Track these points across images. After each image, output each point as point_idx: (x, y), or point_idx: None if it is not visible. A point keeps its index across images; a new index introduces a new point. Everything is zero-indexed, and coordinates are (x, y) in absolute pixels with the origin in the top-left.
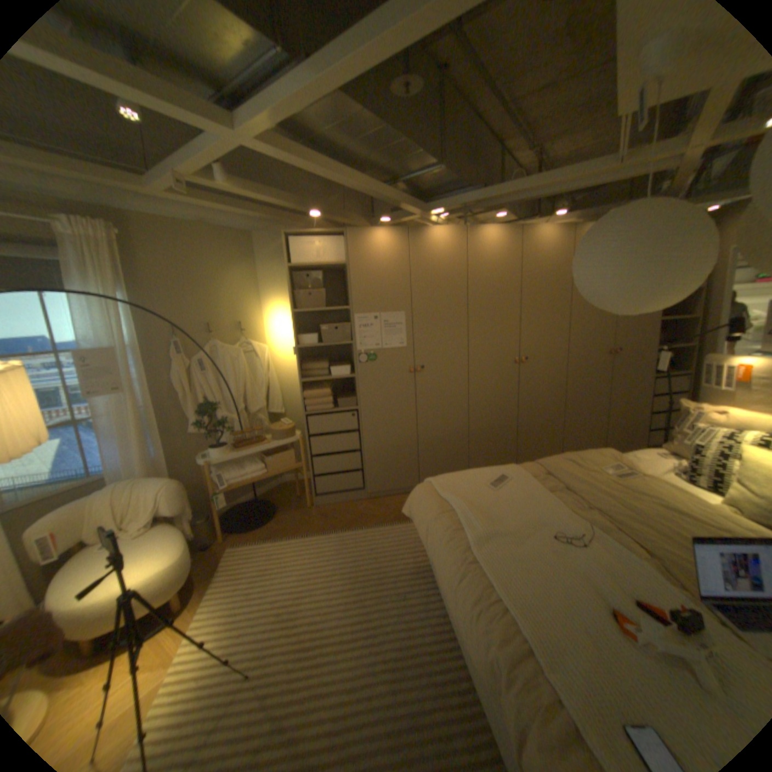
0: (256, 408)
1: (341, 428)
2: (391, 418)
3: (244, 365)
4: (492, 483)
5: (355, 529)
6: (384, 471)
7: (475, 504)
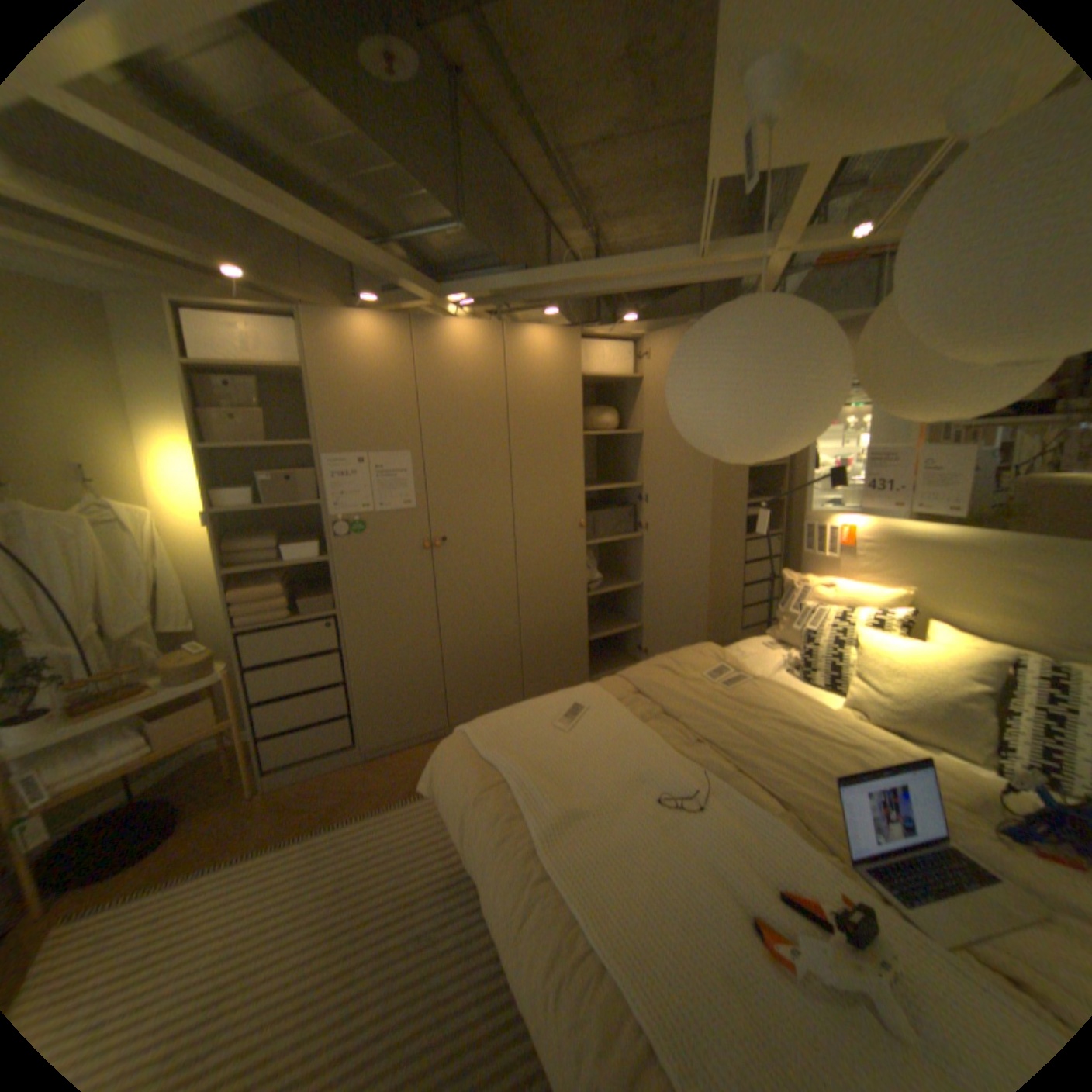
0: (128, 628)
1: (307, 651)
2: (396, 625)
3: (94, 549)
4: (560, 721)
5: (338, 824)
6: (389, 712)
7: (537, 764)
